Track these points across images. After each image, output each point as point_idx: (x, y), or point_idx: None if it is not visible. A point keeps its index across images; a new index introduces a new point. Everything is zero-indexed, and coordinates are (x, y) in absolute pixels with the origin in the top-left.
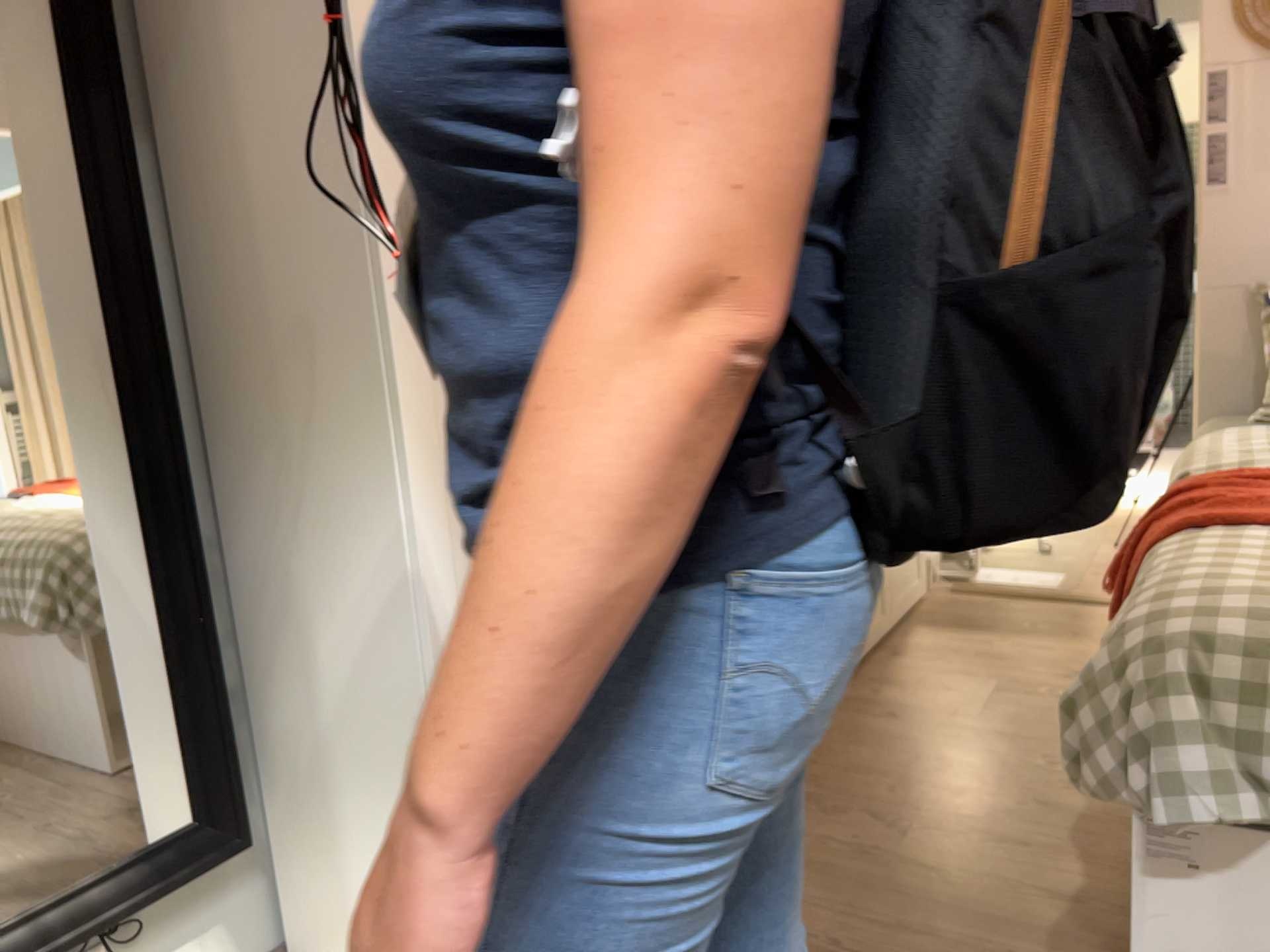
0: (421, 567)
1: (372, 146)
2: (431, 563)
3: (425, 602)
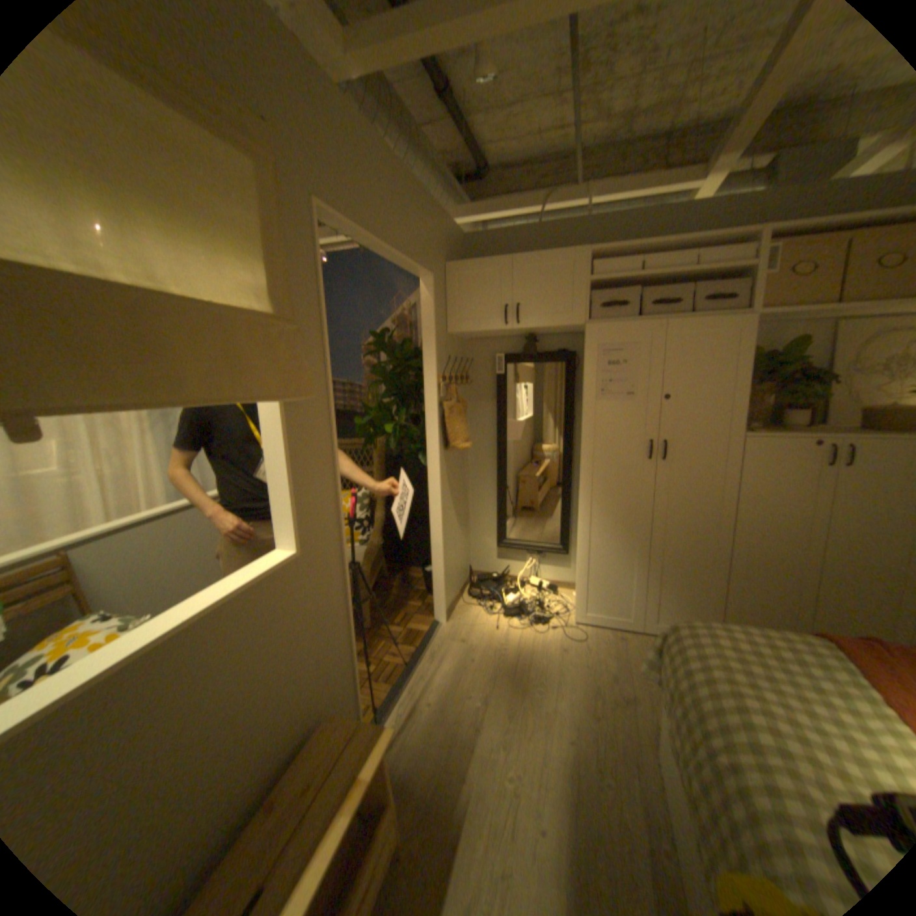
0: (580, 513)
1: (583, 421)
2: (584, 513)
3: (580, 521)
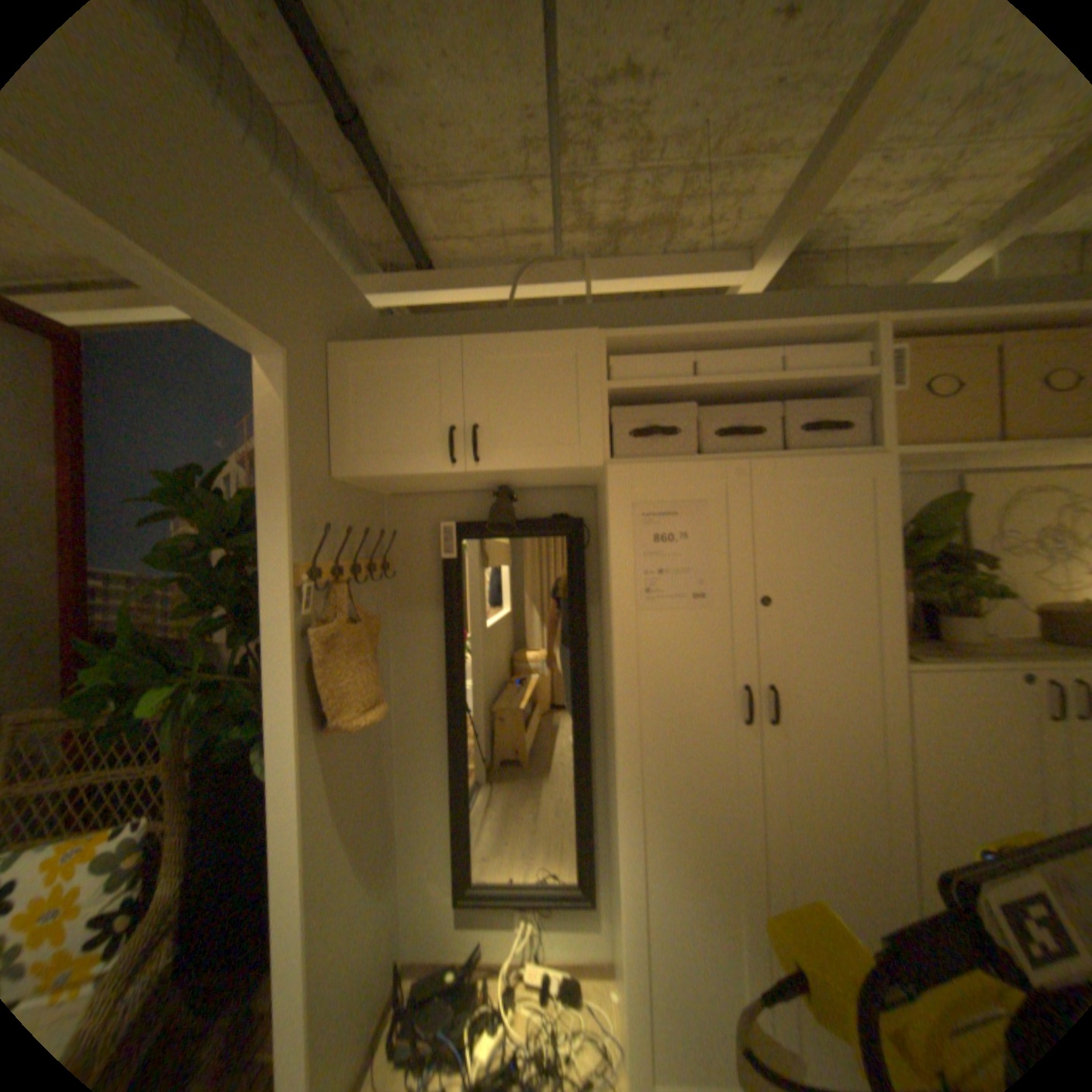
0: (623, 848)
1: (615, 651)
2: (630, 848)
3: (624, 867)
